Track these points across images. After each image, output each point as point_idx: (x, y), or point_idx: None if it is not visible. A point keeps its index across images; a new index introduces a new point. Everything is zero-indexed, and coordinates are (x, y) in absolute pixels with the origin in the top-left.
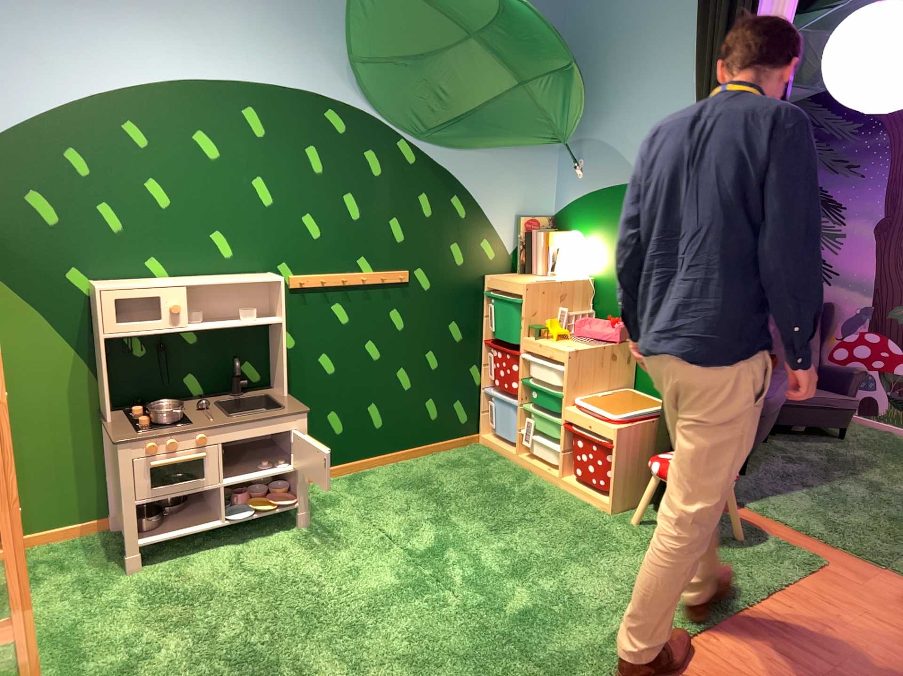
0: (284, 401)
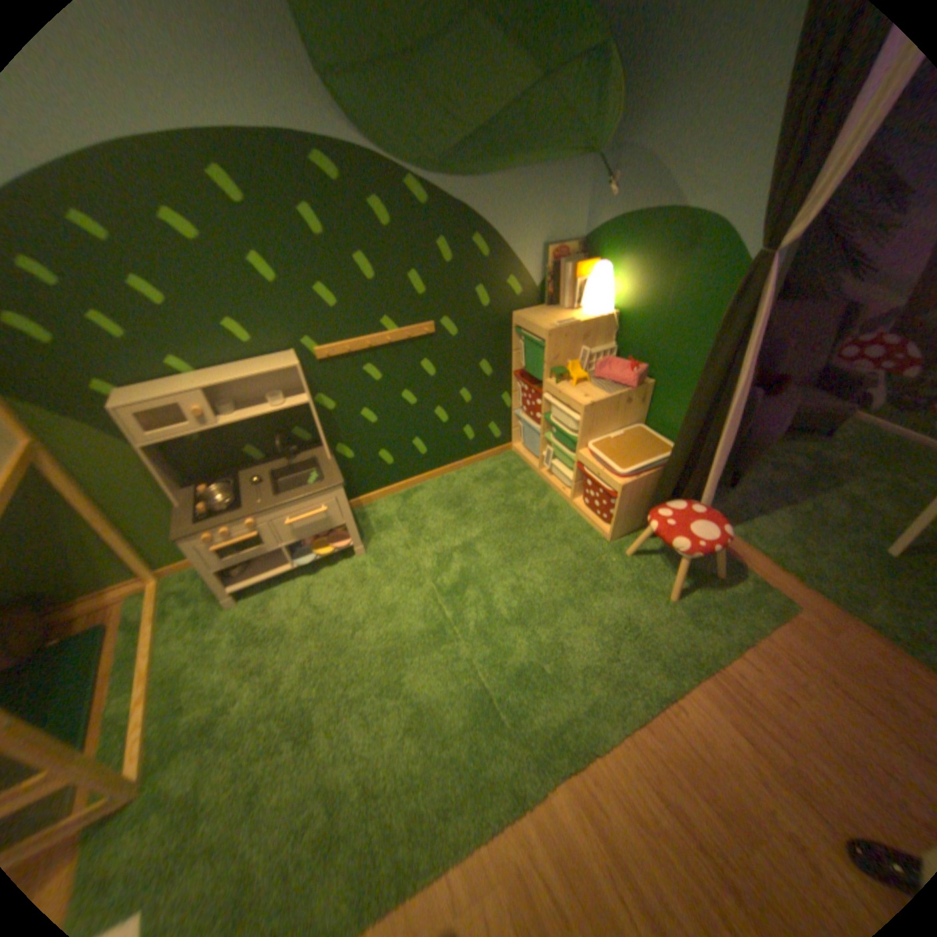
0: (327, 468)
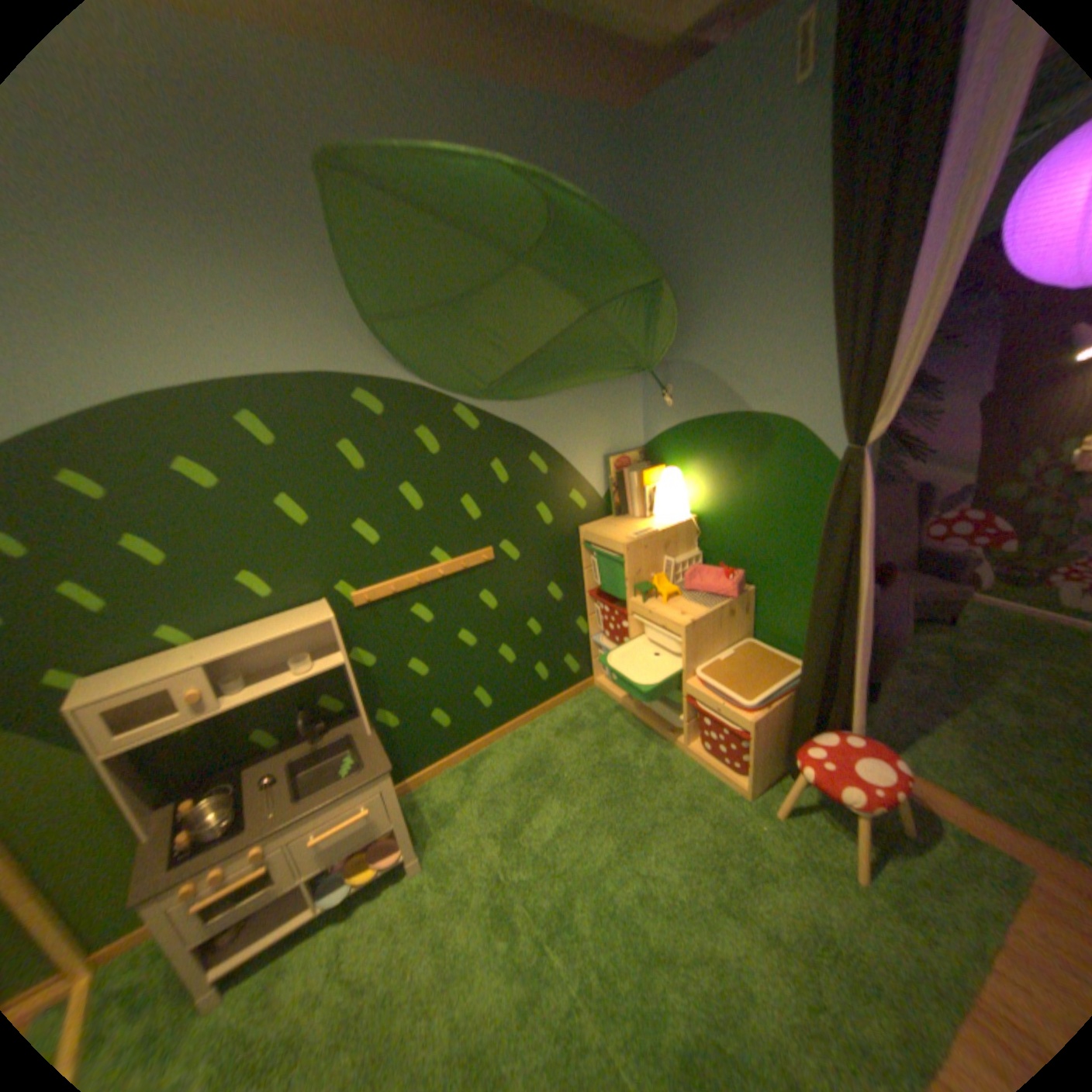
0: (368, 748)
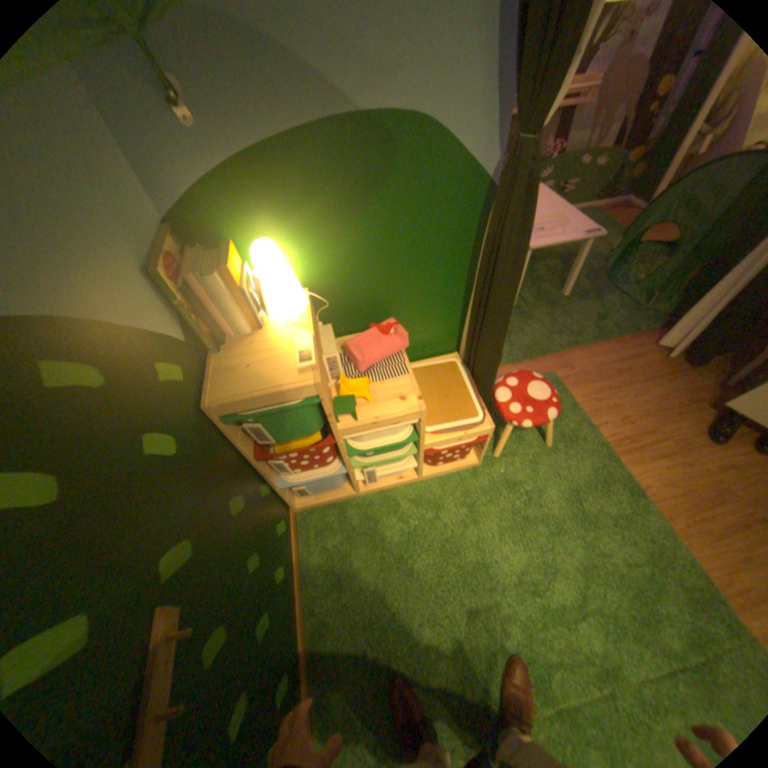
0: None
